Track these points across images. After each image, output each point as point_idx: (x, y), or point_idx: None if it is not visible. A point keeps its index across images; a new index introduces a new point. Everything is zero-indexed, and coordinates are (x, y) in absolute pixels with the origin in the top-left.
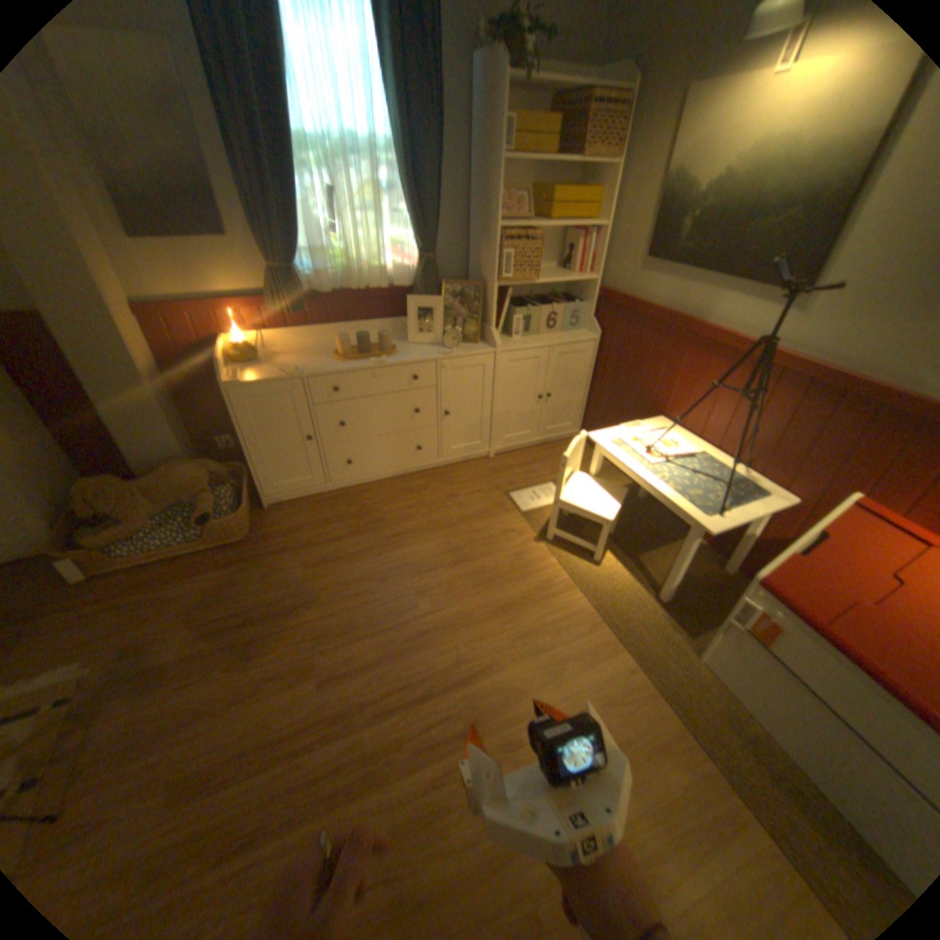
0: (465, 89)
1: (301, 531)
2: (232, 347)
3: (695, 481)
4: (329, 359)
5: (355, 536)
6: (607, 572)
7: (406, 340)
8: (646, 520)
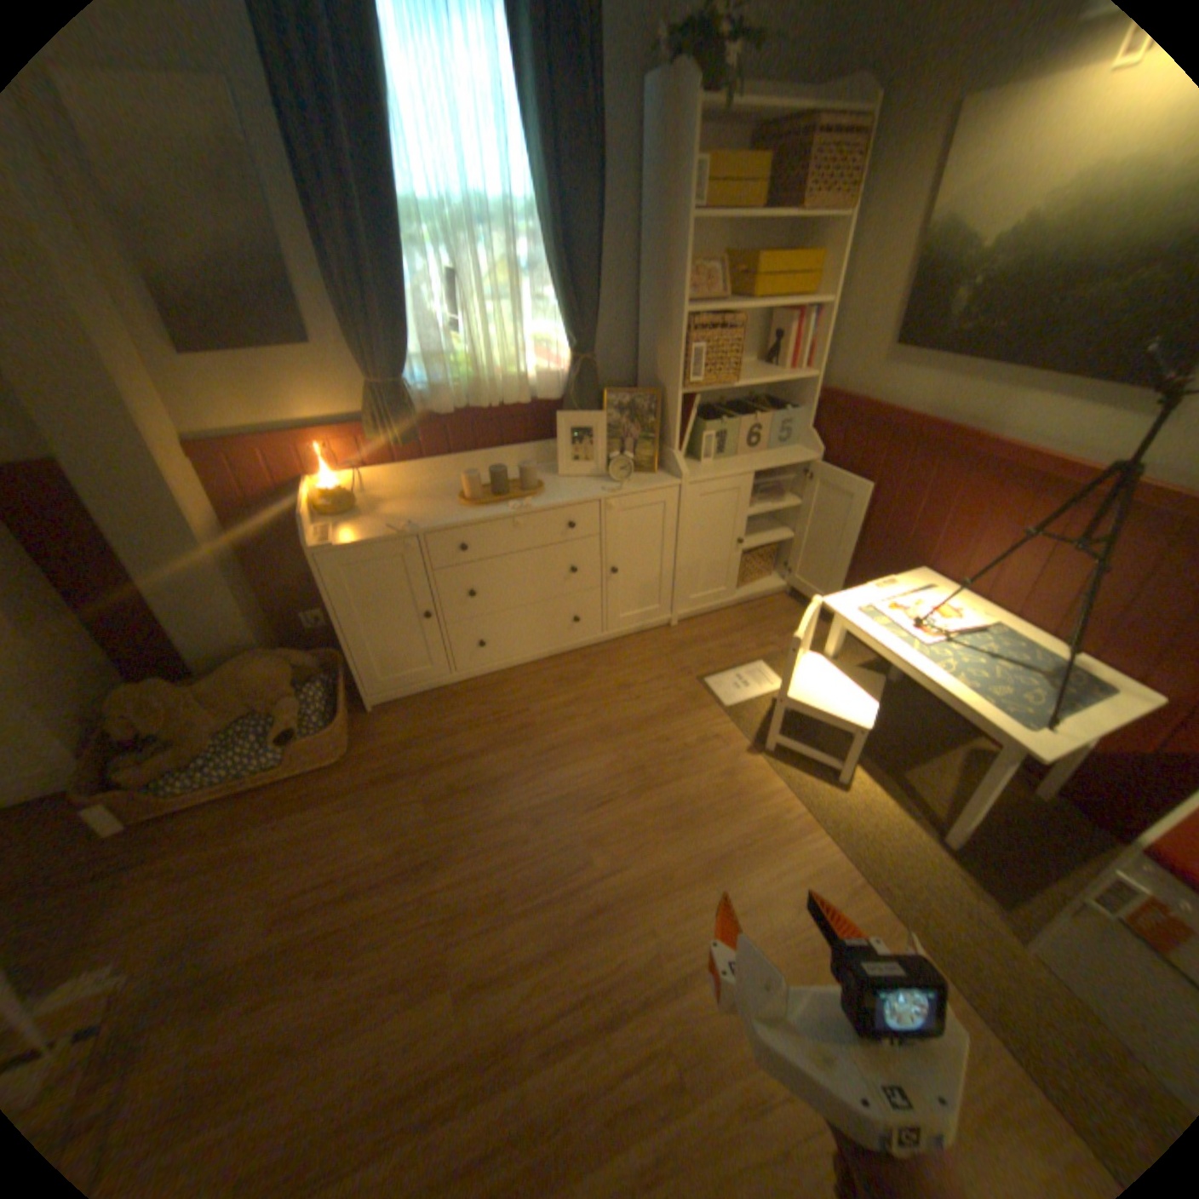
0: (633, 125)
1: (418, 745)
2: (319, 493)
3: (997, 671)
4: (452, 504)
5: (493, 750)
6: (862, 801)
7: (555, 471)
8: (906, 716)
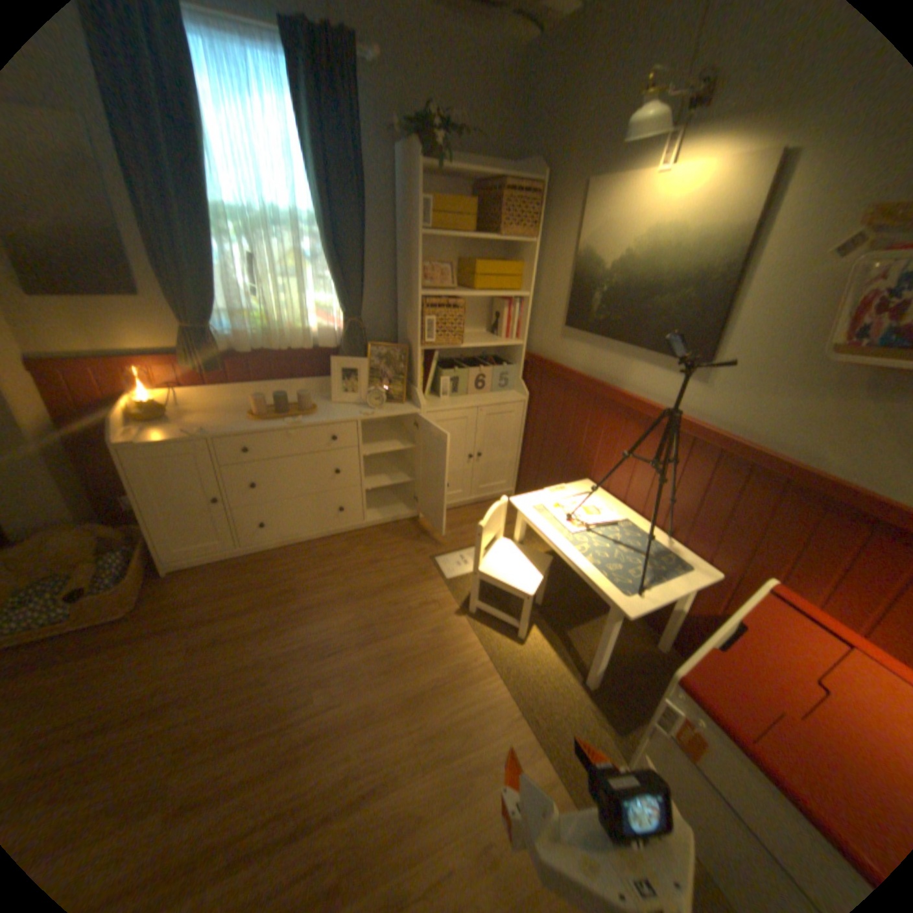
0: (389, 174)
1: (196, 606)
2: (135, 406)
3: (616, 554)
4: (243, 419)
5: (257, 611)
6: (532, 653)
7: (332, 400)
8: (578, 589)
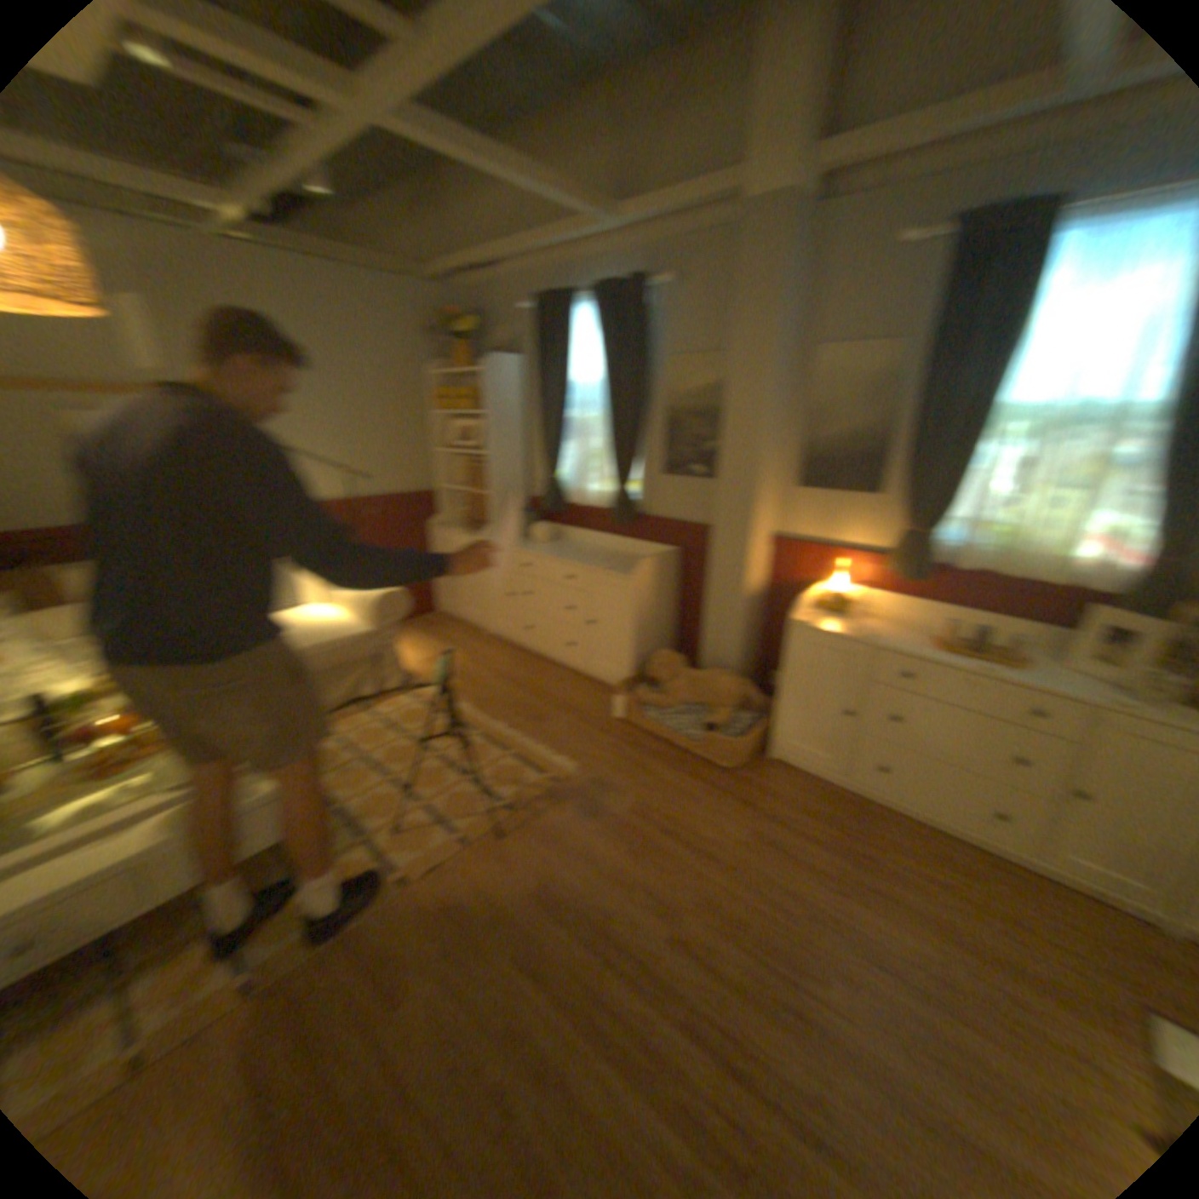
0: None
1: (779, 803)
2: (826, 593)
3: None
4: (921, 641)
5: (828, 851)
6: None
7: (1067, 663)
8: None
